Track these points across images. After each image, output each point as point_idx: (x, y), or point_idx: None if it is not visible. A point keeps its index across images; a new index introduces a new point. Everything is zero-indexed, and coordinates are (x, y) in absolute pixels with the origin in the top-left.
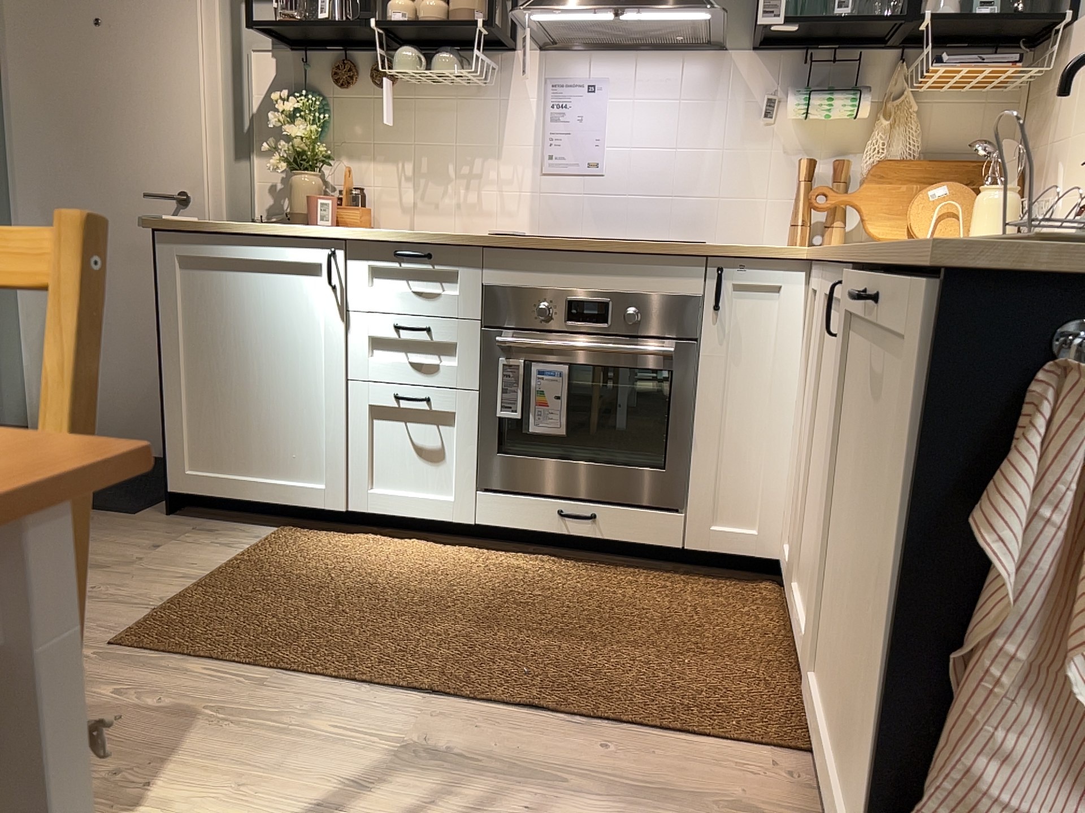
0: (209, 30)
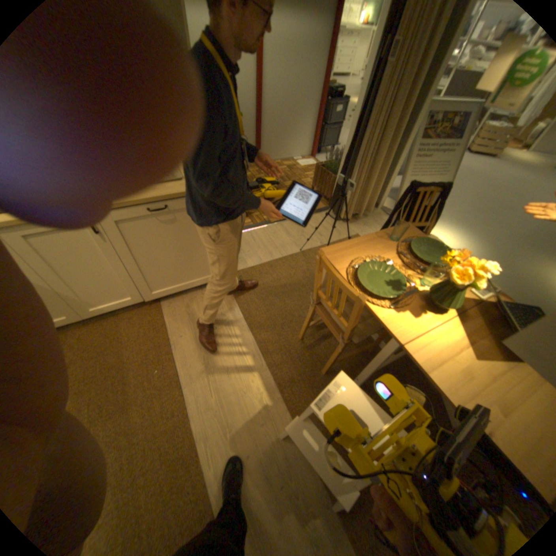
0: None
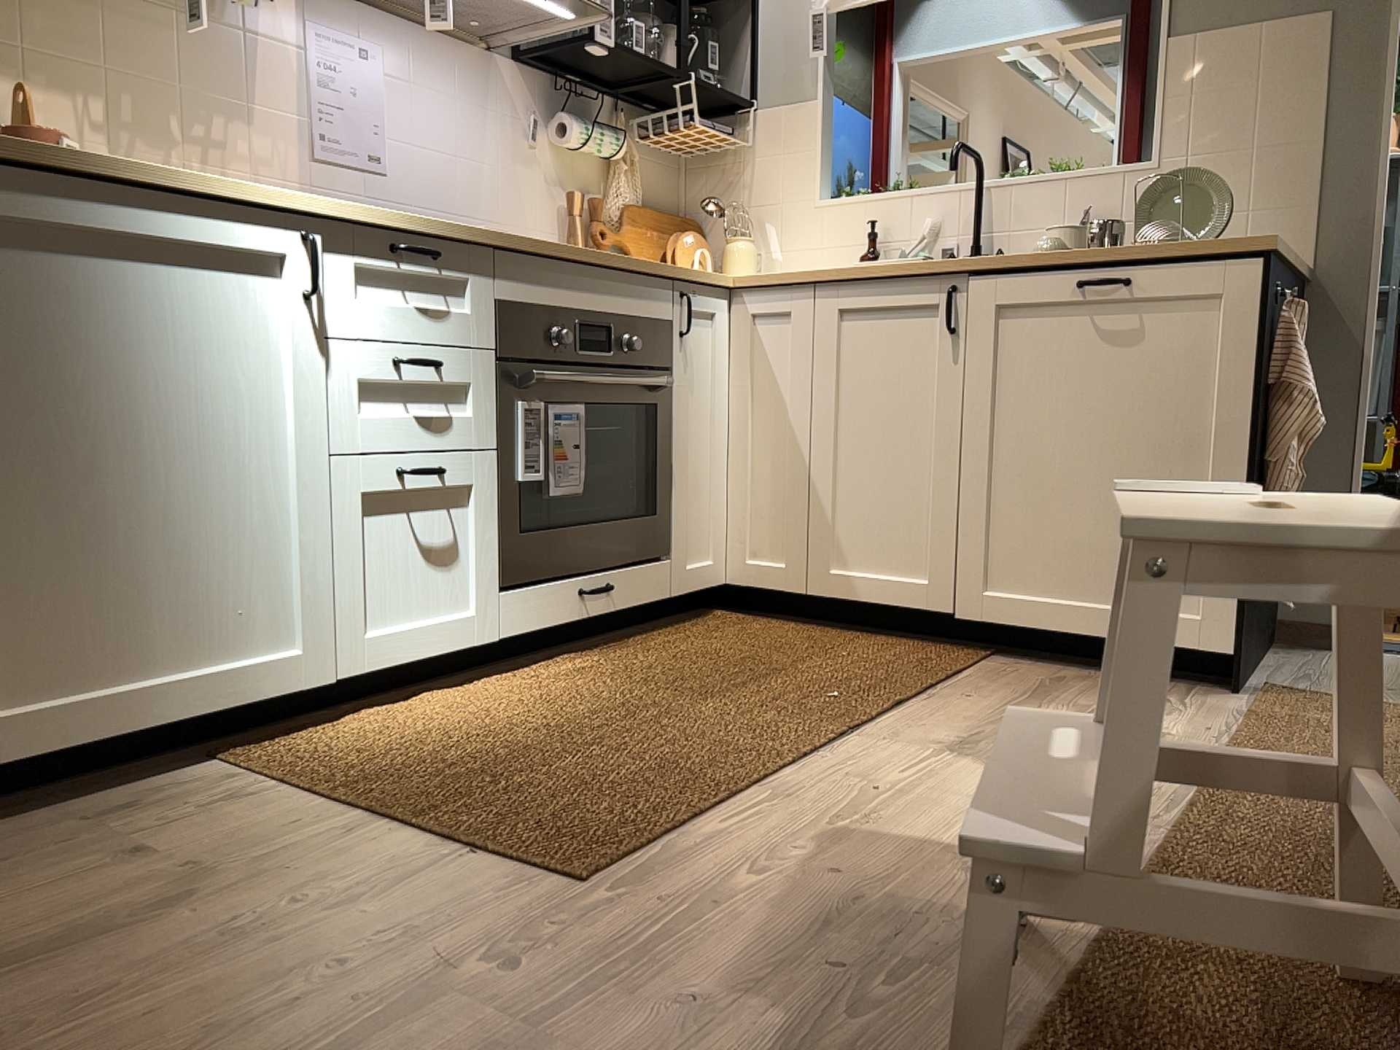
0: None
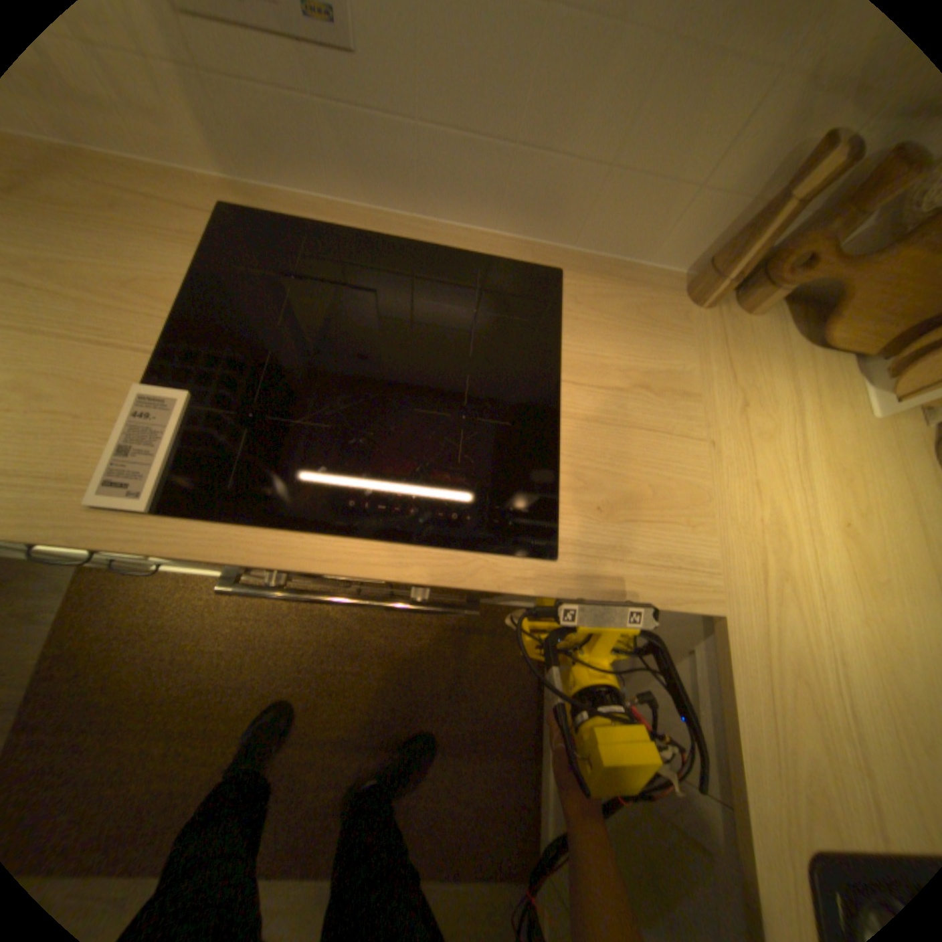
0: None
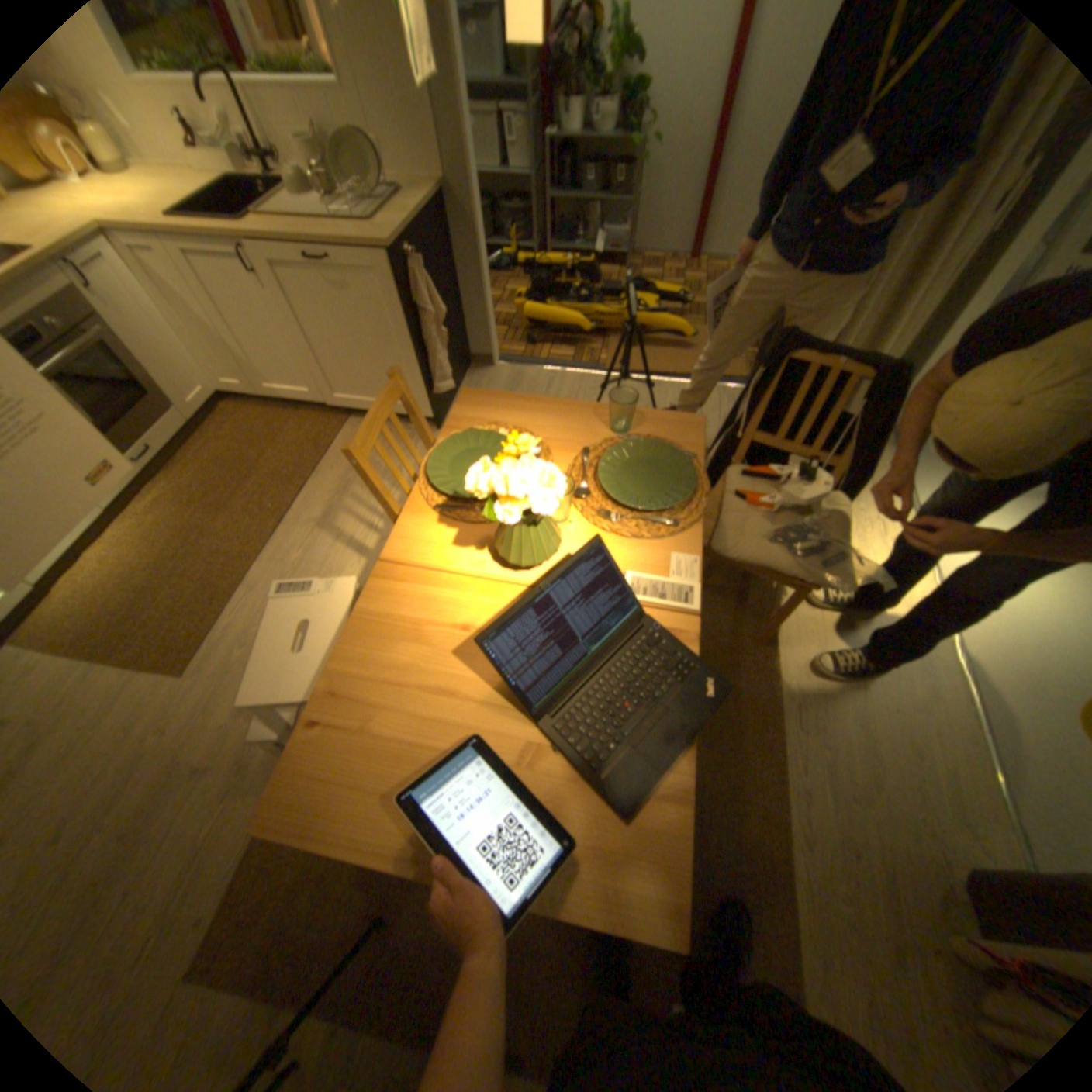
0: None
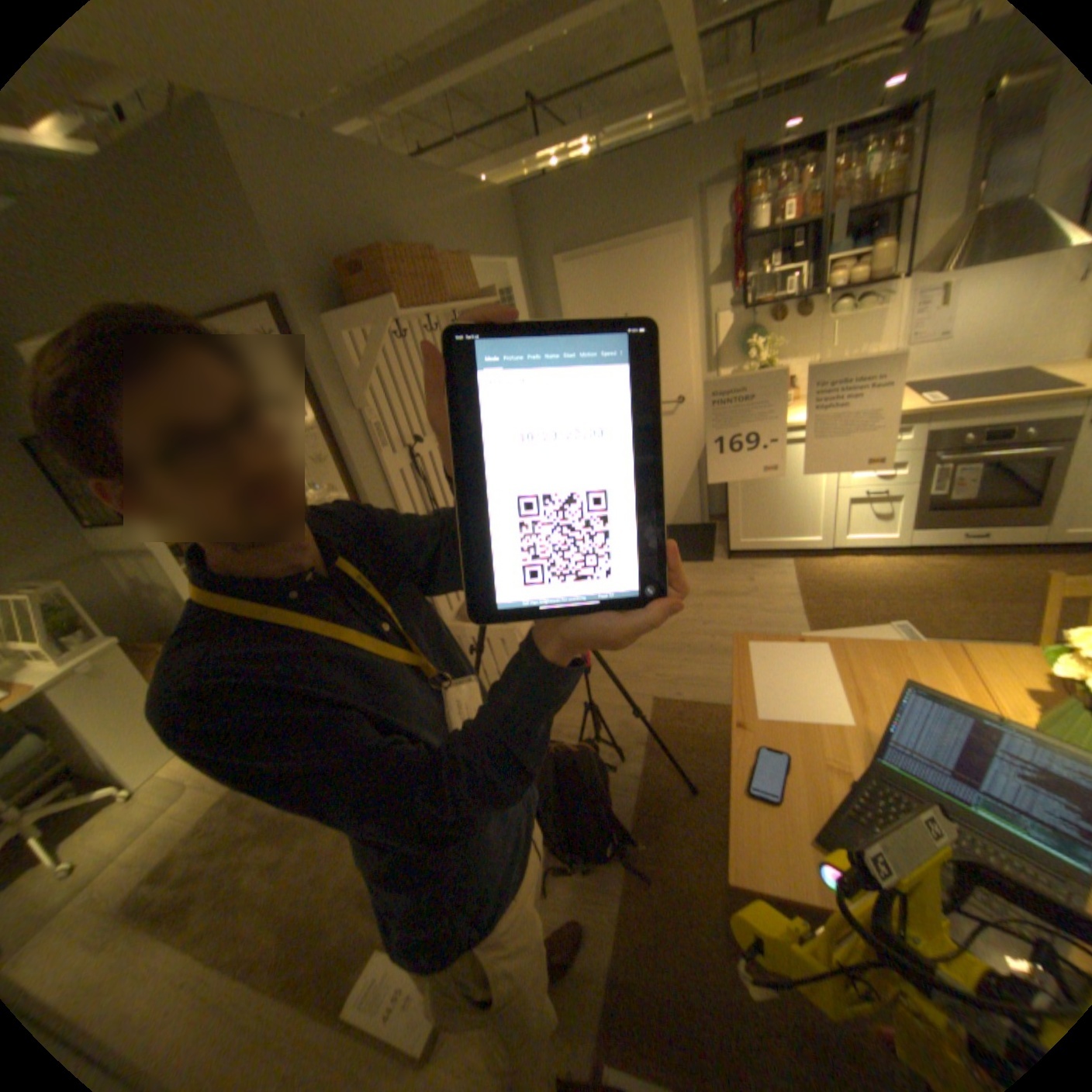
0: (693, 307)
